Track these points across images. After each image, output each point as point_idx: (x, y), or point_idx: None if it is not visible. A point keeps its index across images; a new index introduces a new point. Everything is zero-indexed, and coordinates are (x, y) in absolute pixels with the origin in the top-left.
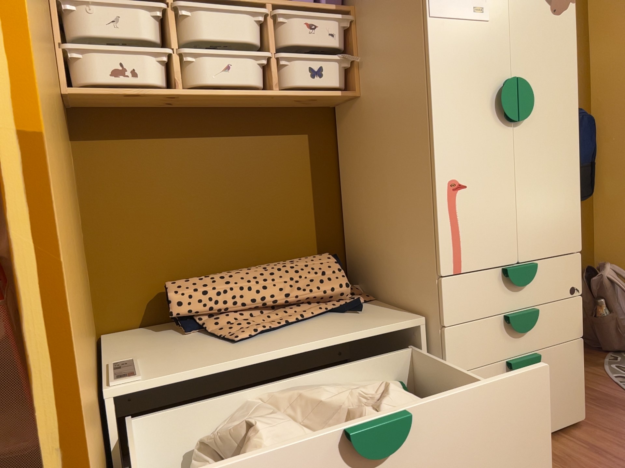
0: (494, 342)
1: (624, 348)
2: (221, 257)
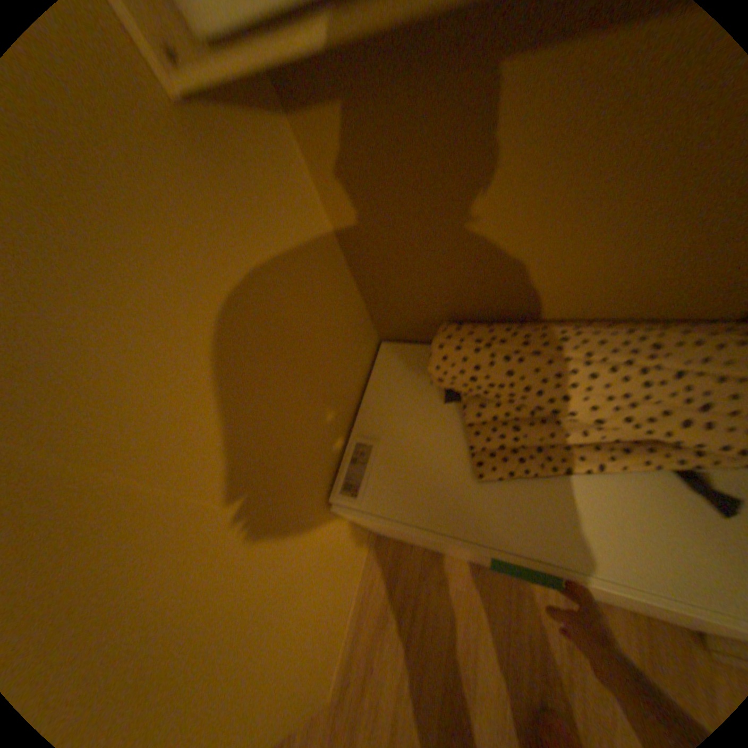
0: None
1: None
2: (530, 293)
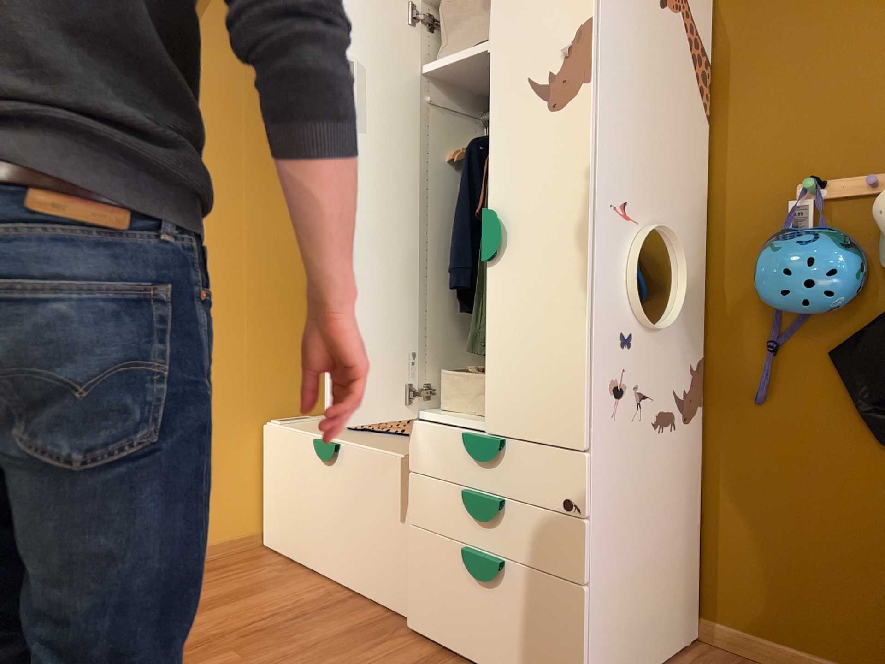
0: (454, 515)
1: None
2: None
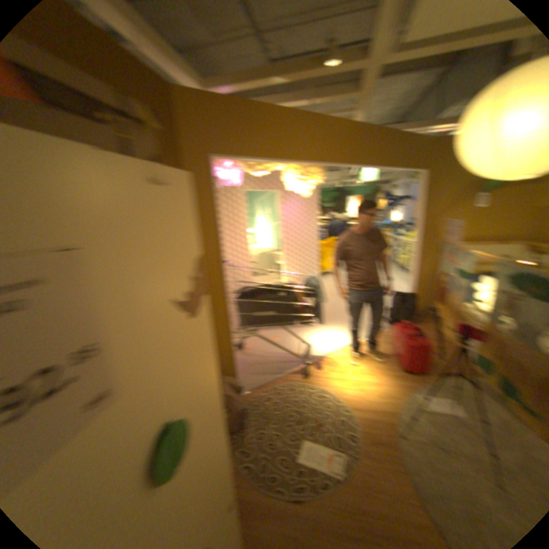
0: None
1: (240, 433)
2: None
